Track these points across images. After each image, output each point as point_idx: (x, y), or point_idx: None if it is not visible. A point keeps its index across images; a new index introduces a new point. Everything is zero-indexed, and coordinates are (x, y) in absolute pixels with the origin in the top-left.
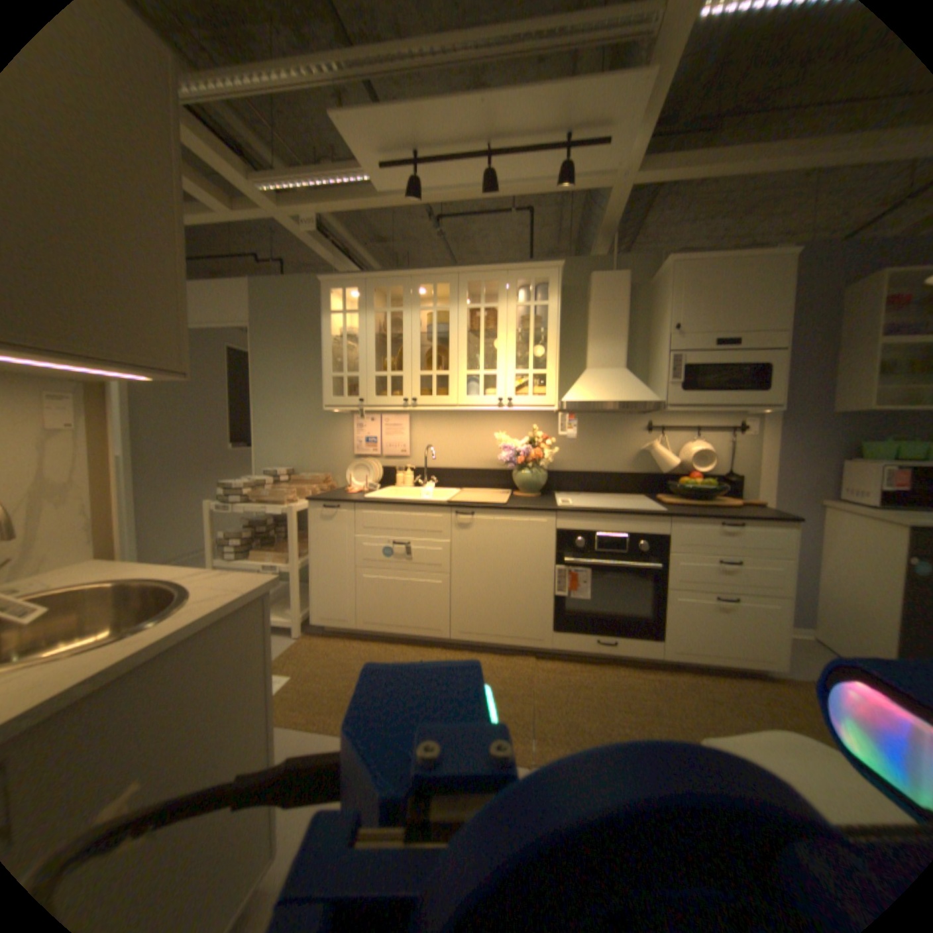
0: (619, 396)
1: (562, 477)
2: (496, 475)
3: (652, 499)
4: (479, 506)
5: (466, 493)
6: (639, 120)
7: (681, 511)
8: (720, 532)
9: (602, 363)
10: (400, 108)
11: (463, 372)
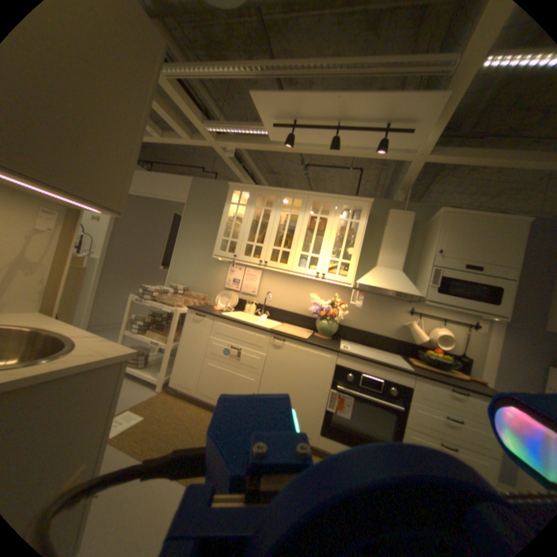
0: (394, 287)
1: (348, 331)
2: (307, 320)
3: (406, 360)
4: (289, 337)
5: (285, 327)
6: (434, 122)
7: (424, 374)
8: (451, 396)
9: (388, 264)
10: (290, 95)
11: (299, 252)
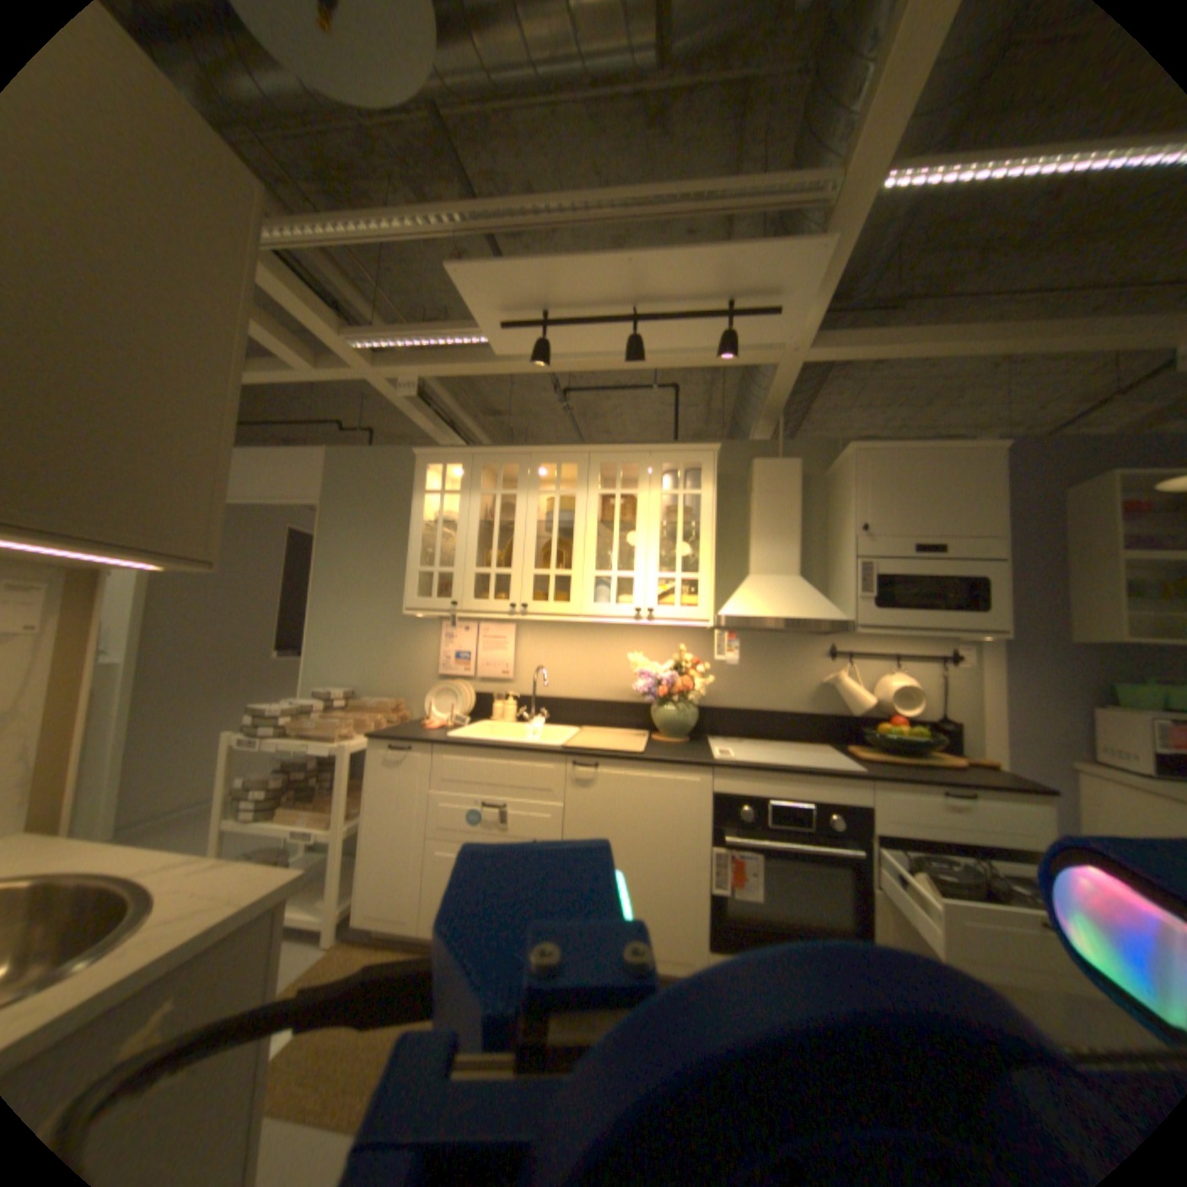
0: (794, 612)
1: (718, 717)
2: (629, 710)
3: (843, 753)
4: (606, 755)
5: (588, 734)
6: (814, 291)
7: (886, 773)
8: (944, 806)
9: (770, 568)
10: (531, 264)
11: (589, 573)
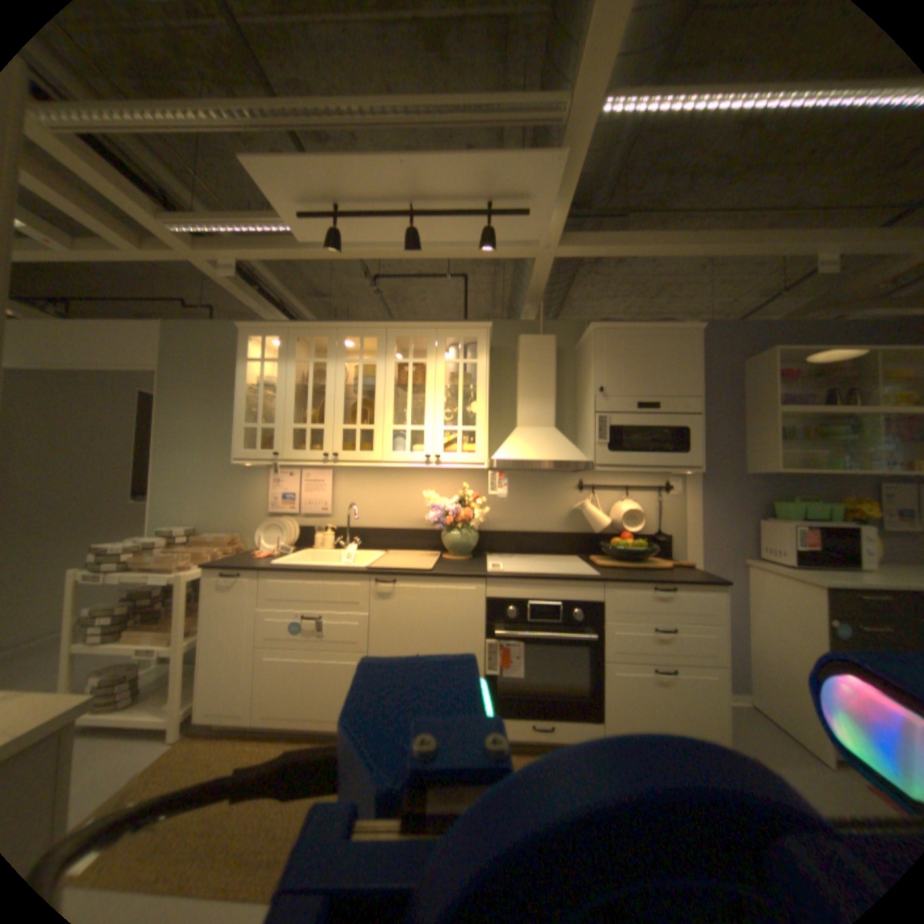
0: (549, 455)
1: (495, 538)
2: (426, 536)
3: (586, 561)
4: (402, 573)
5: (392, 556)
6: (555, 196)
7: (614, 575)
8: (654, 597)
9: (532, 421)
10: (316, 160)
11: (391, 427)
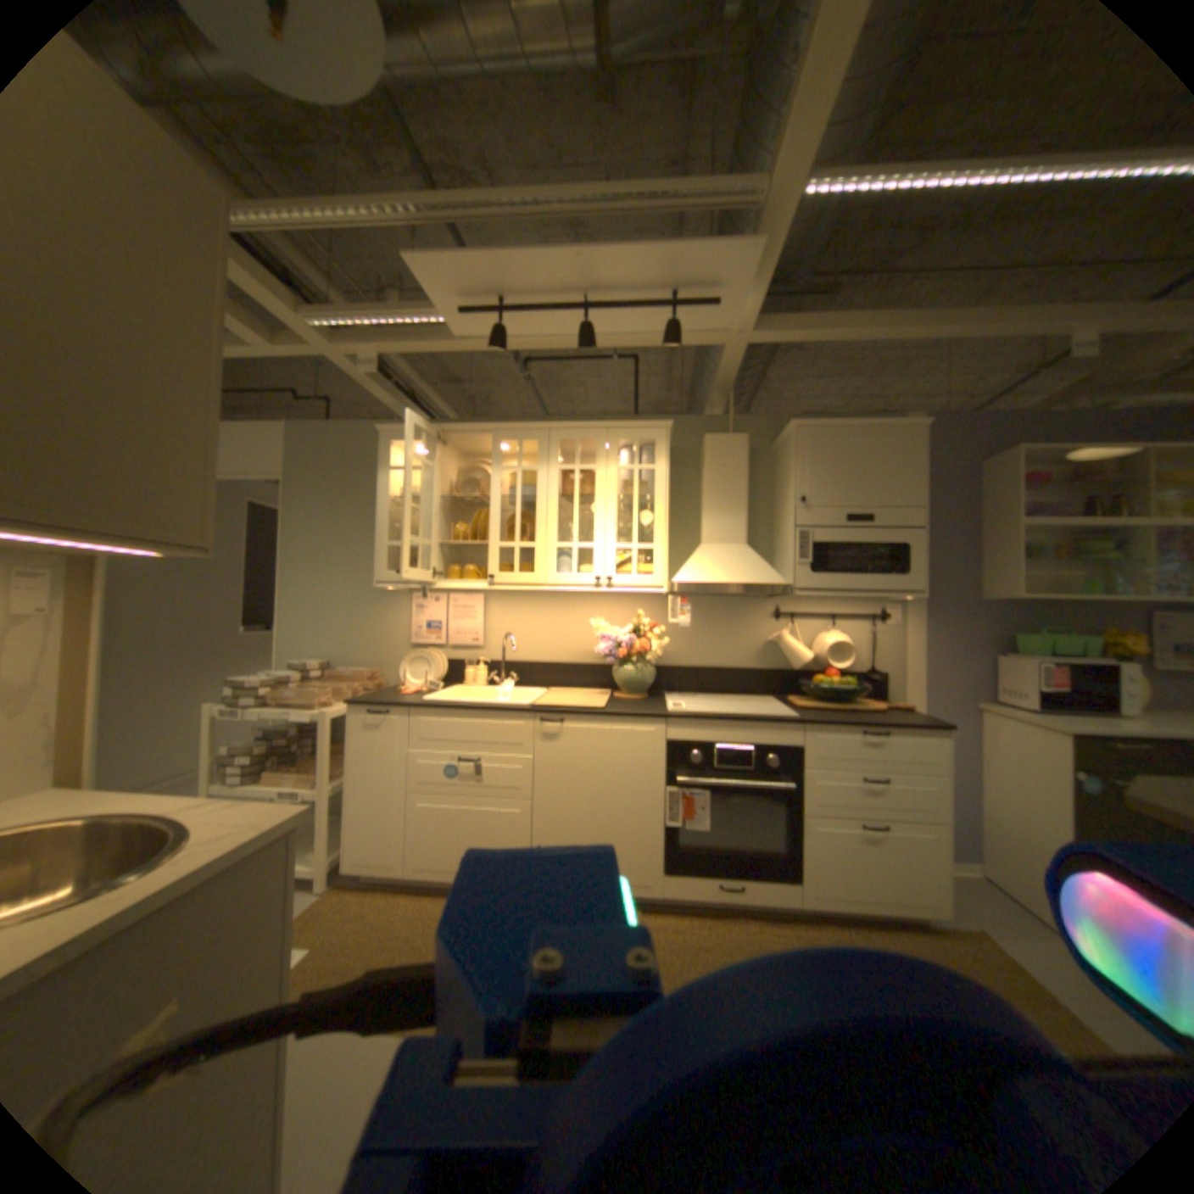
0: (739, 578)
1: (674, 675)
2: (593, 672)
3: (783, 702)
4: (570, 712)
5: (555, 694)
6: (750, 283)
7: (816, 717)
8: (863, 743)
9: (719, 537)
10: (486, 255)
11: (553, 545)
